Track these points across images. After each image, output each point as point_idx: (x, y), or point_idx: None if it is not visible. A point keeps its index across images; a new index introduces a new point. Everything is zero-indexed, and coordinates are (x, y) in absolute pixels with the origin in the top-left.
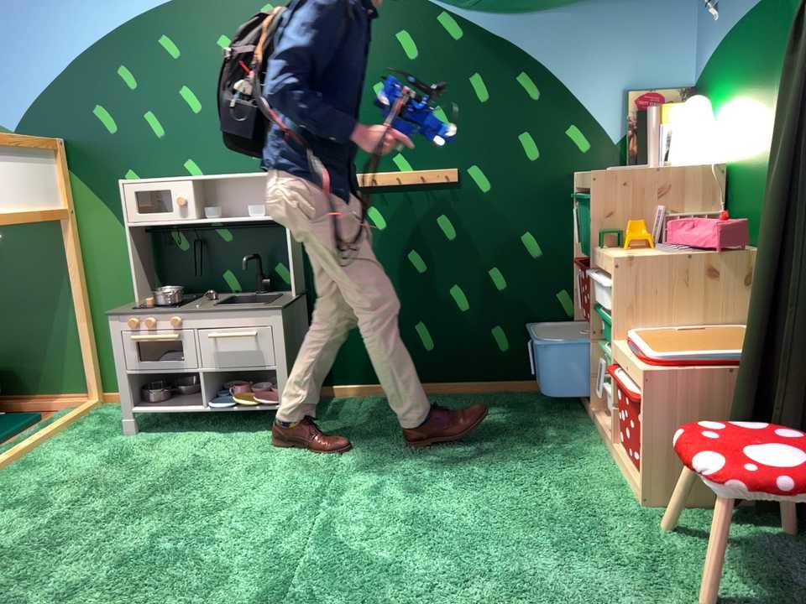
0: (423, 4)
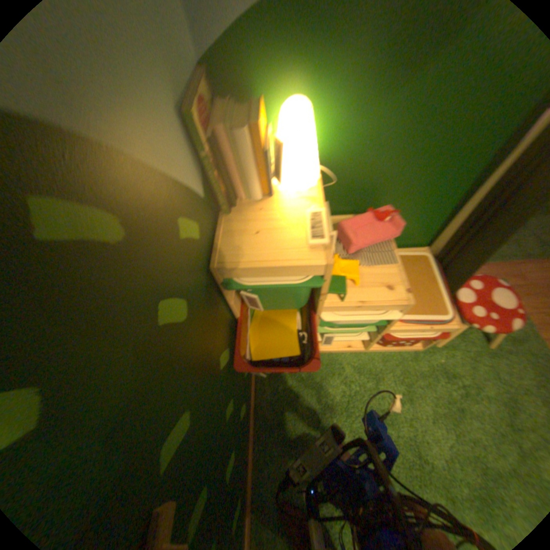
0: None
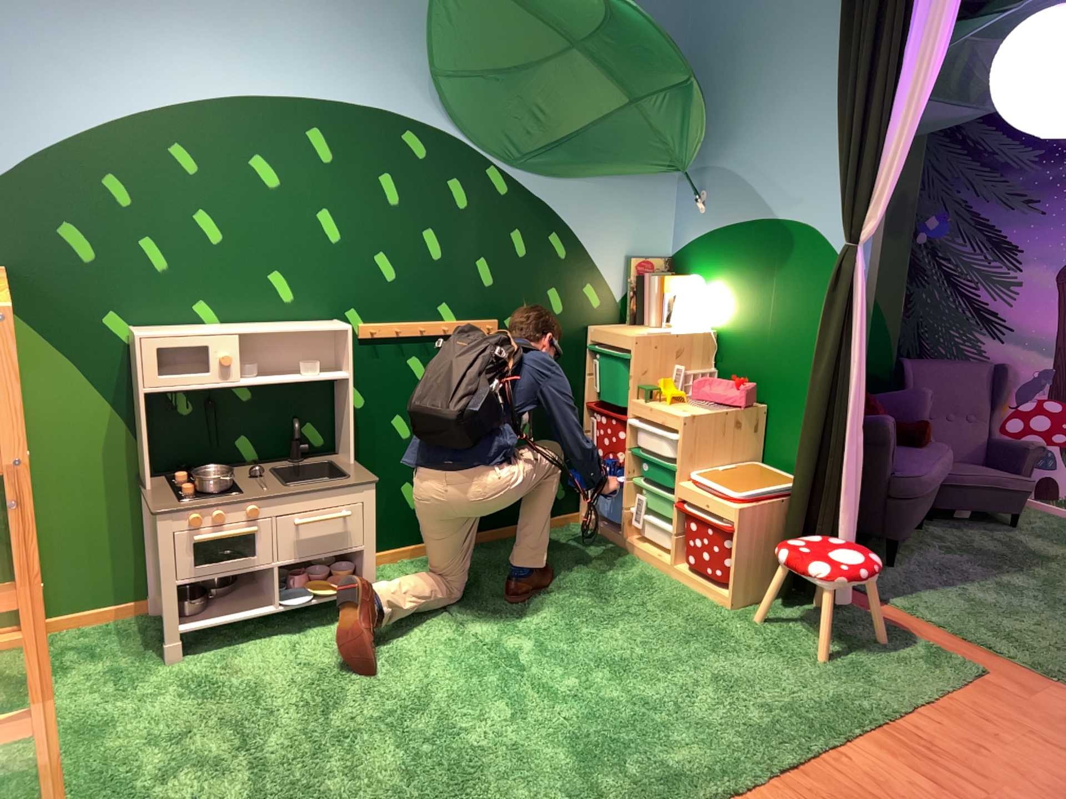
0: (476, 161)
